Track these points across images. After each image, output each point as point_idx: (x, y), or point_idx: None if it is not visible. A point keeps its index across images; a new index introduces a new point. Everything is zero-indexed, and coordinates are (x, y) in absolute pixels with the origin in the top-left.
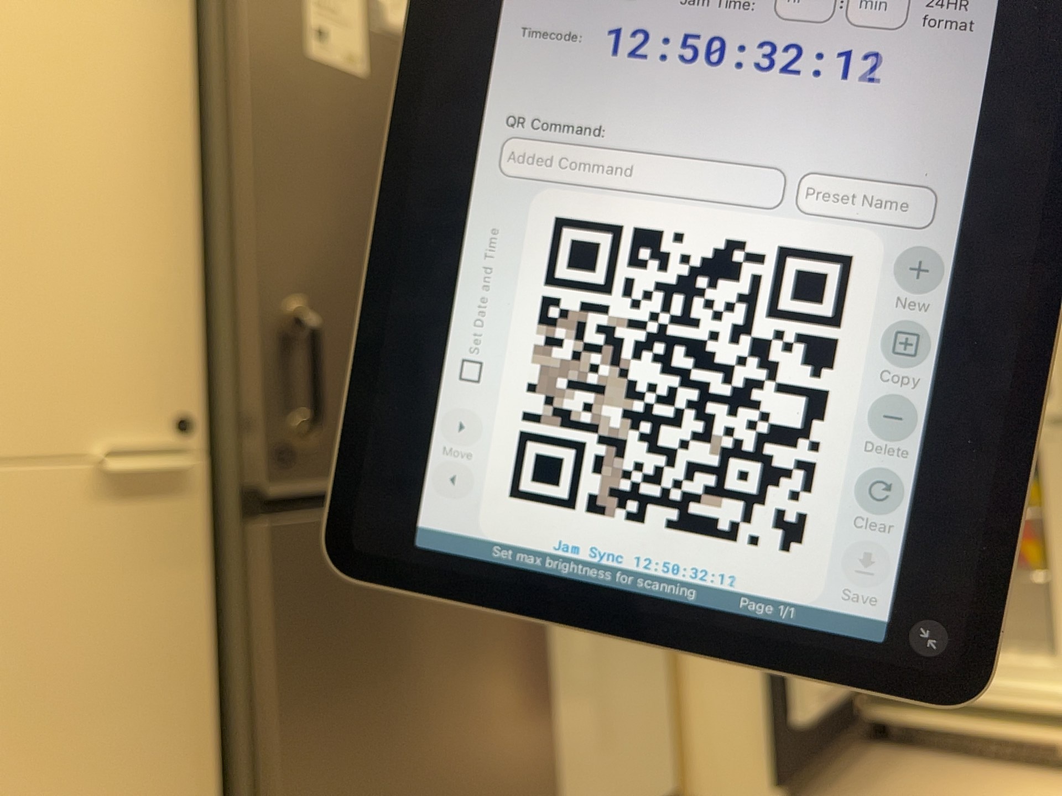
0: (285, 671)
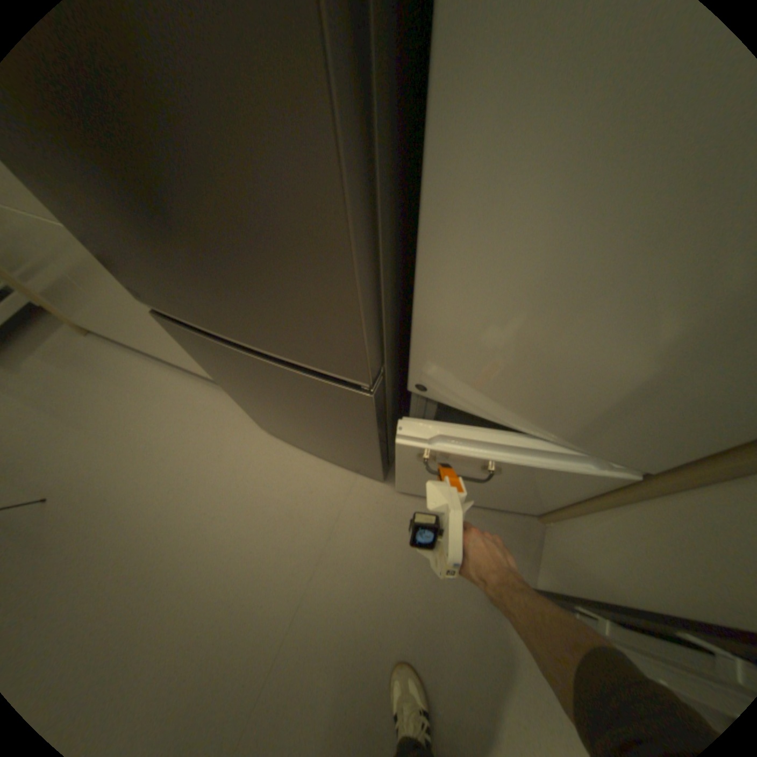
0: (200, 360)
